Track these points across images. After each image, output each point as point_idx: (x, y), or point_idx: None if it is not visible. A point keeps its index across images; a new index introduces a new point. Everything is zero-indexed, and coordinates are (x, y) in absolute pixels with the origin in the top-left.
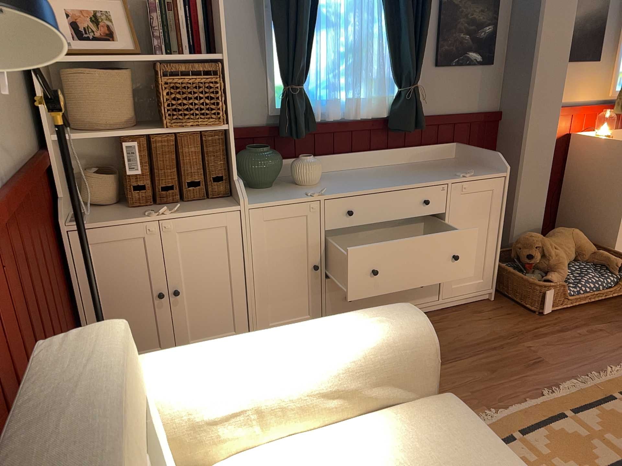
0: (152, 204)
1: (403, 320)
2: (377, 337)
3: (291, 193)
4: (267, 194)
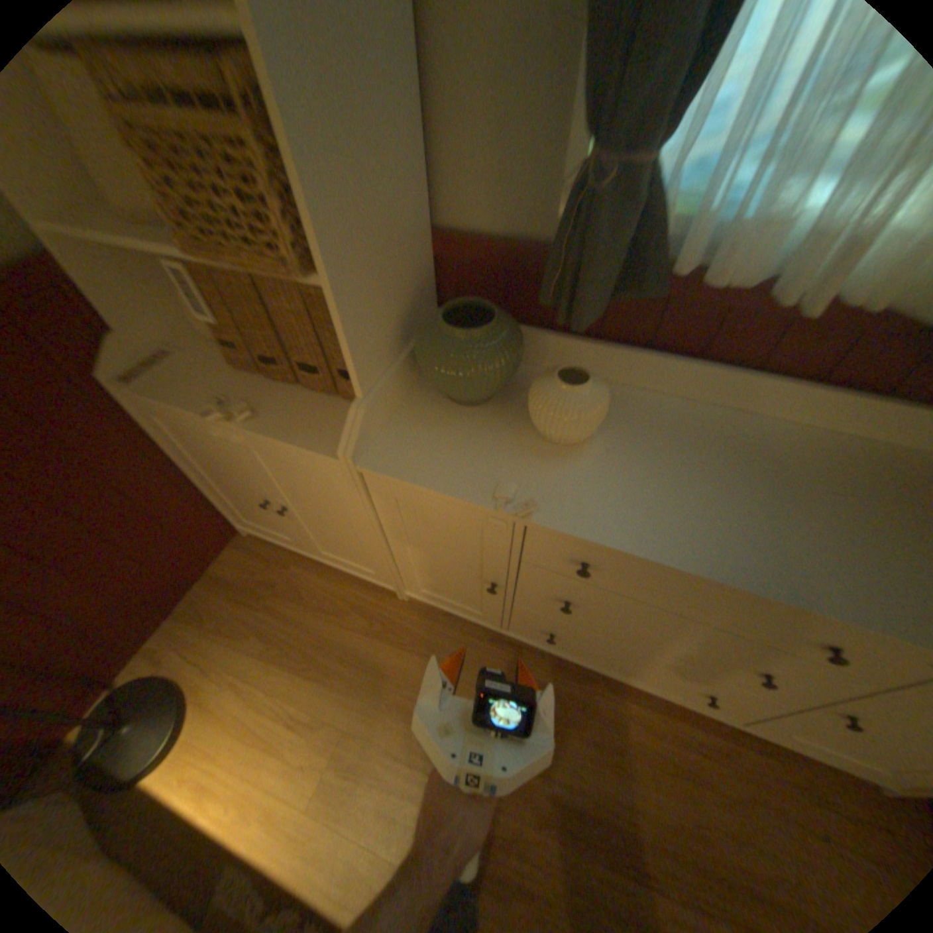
0: (261, 371)
1: None
2: None
3: (484, 458)
4: (447, 430)
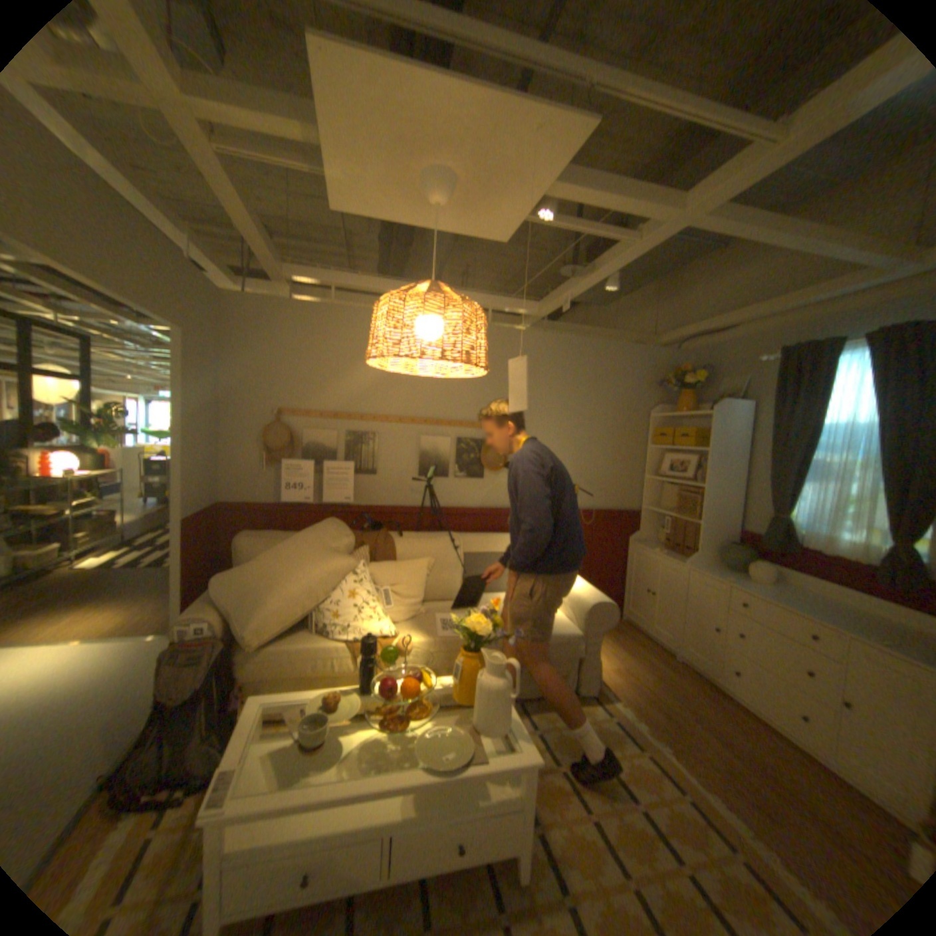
0: (671, 550)
1: (595, 598)
2: (582, 594)
3: (727, 576)
4: (720, 571)
